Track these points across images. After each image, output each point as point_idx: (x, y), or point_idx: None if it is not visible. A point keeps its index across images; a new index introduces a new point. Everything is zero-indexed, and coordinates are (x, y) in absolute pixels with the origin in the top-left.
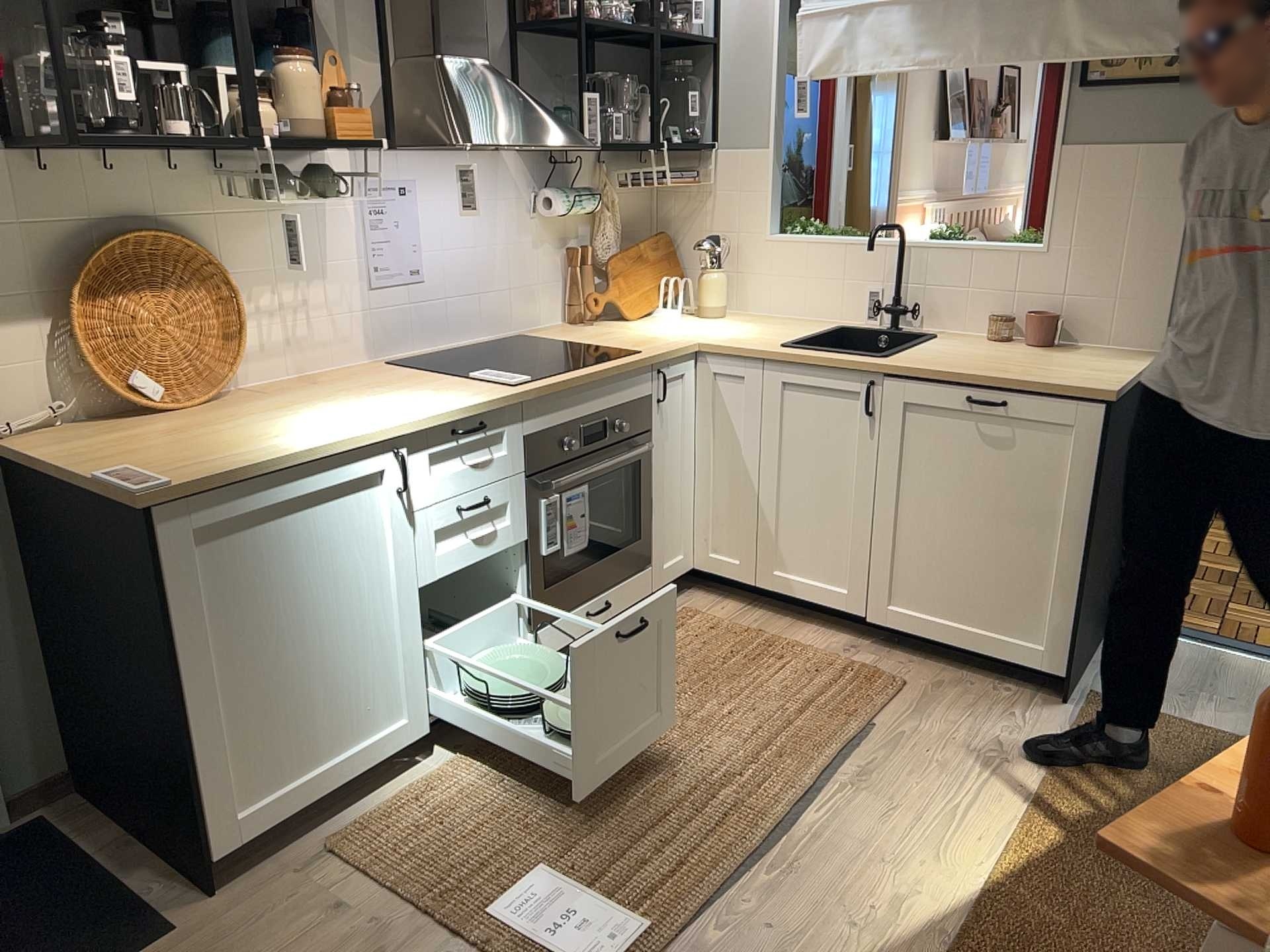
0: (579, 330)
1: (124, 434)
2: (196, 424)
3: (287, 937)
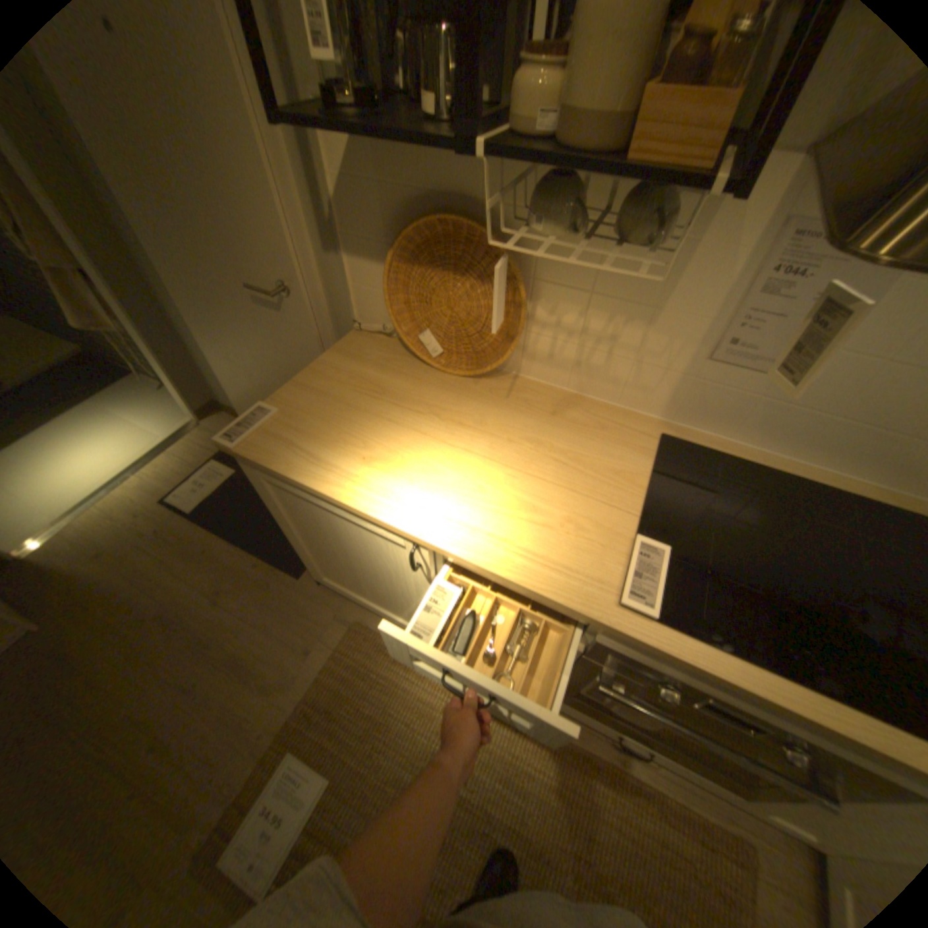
0: None
1: (375, 370)
2: (404, 394)
3: (286, 635)
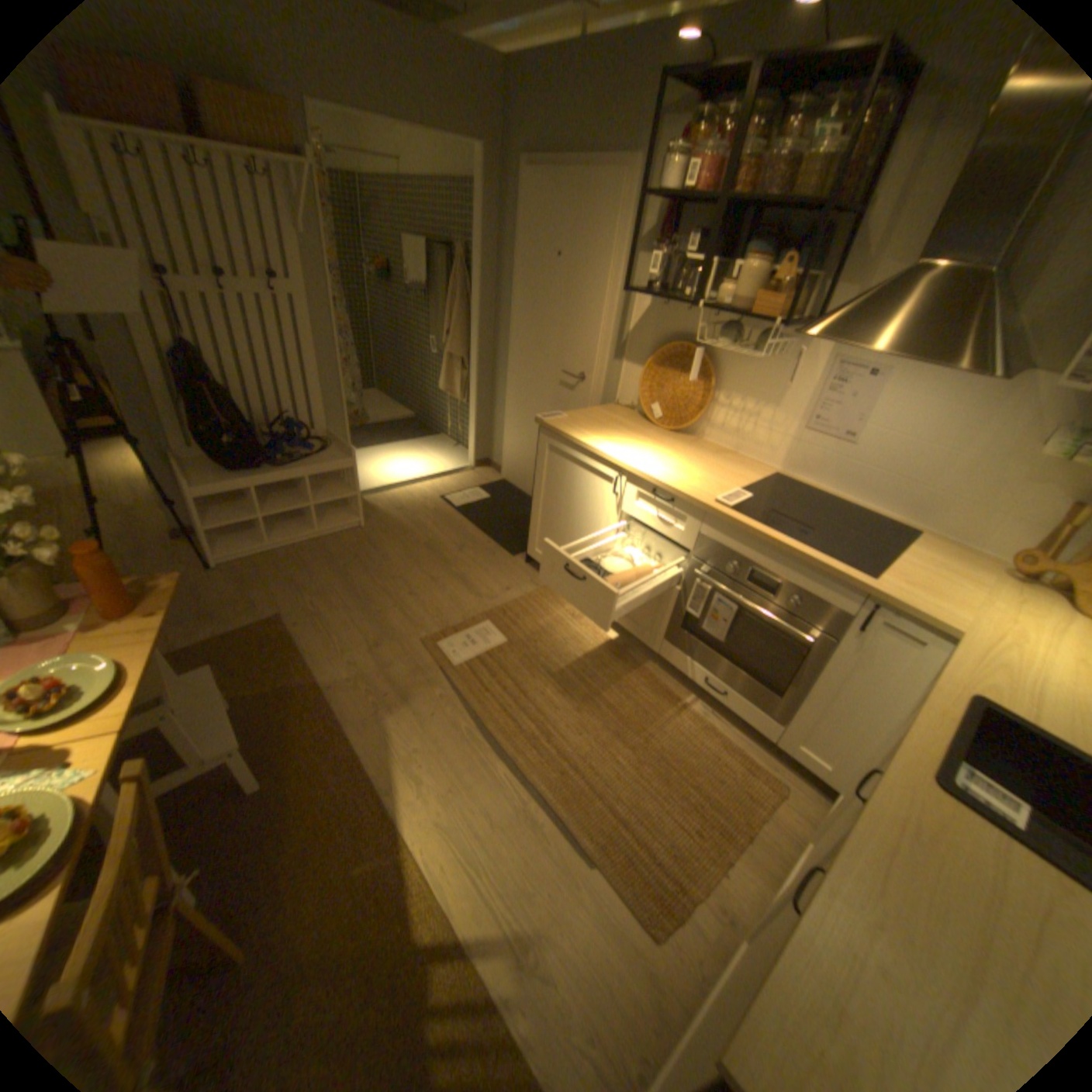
0: (984, 570)
1: (620, 418)
2: (633, 428)
3: (499, 577)
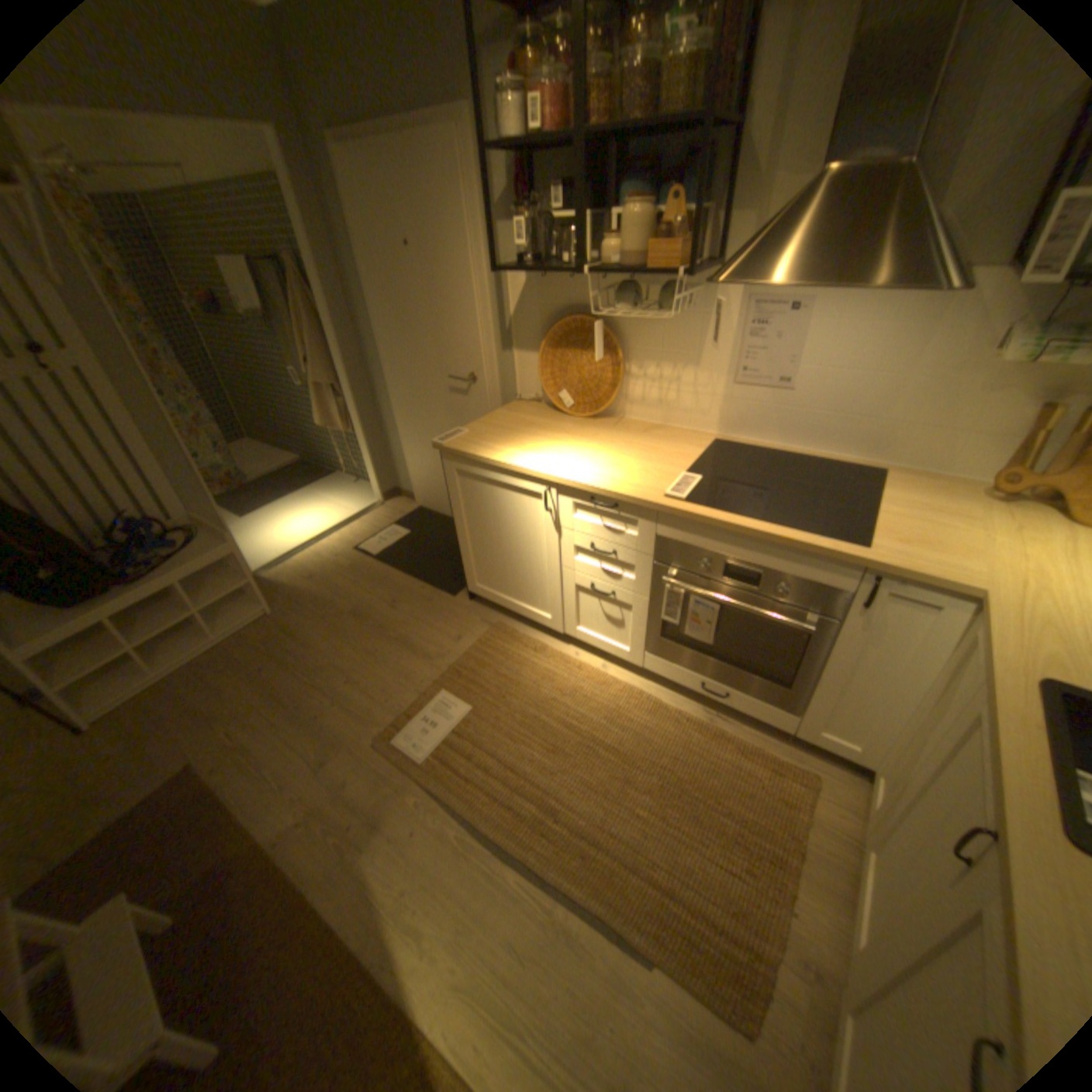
0: (964, 498)
1: (528, 416)
2: (546, 425)
3: (444, 627)
